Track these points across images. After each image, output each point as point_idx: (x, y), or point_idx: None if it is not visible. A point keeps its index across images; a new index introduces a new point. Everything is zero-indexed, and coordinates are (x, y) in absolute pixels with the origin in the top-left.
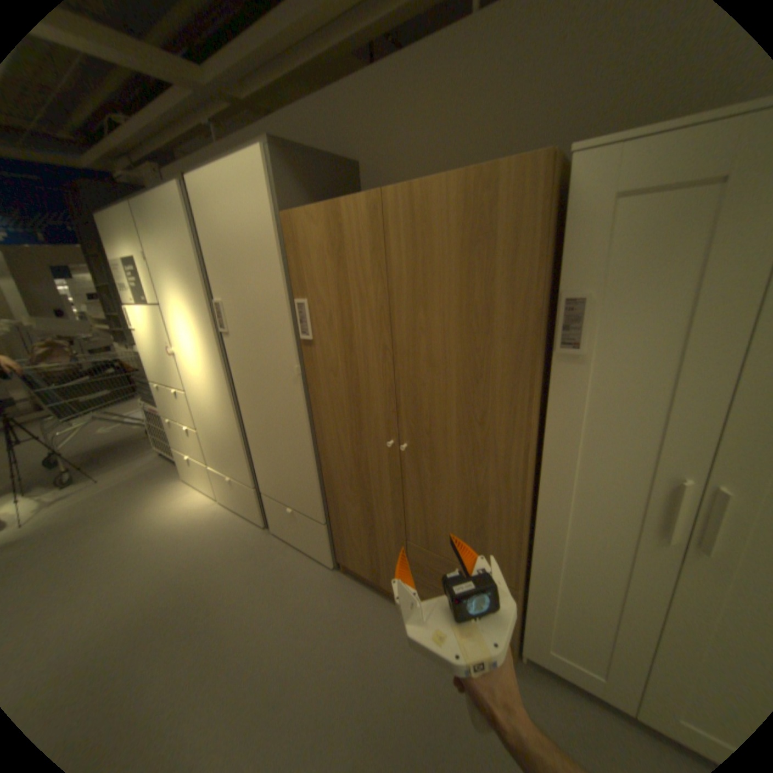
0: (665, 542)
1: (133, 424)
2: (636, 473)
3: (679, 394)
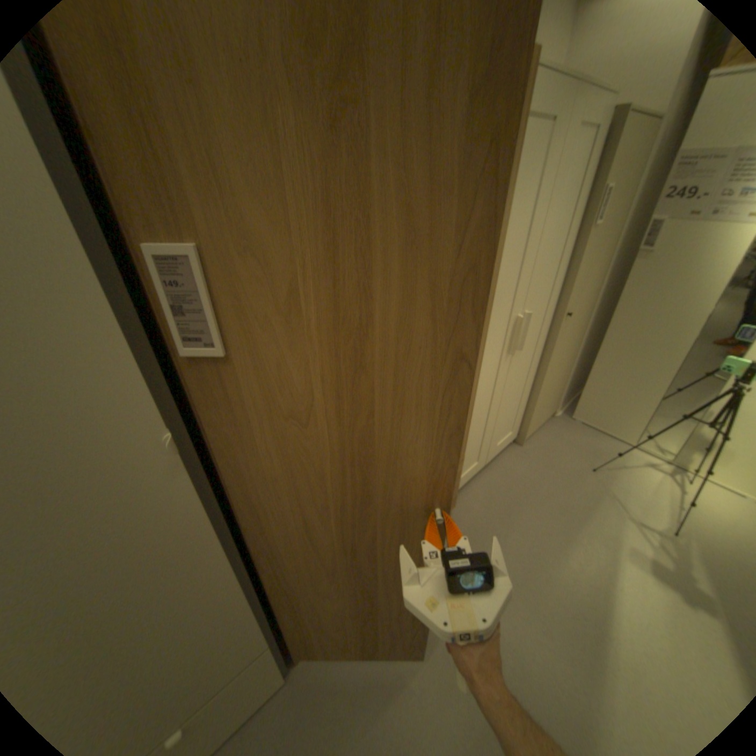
0: (508, 358)
1: None
2: (503, 325)
3: (523, 265)
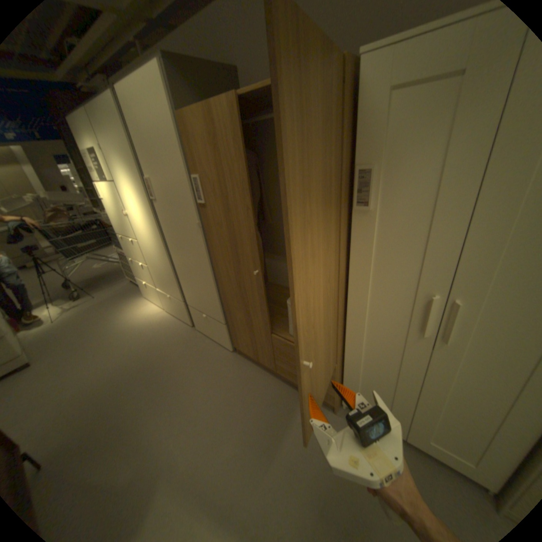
0: (422, 335)
1: (114, 262)
2: (405, 291)
3: (431, 237)
